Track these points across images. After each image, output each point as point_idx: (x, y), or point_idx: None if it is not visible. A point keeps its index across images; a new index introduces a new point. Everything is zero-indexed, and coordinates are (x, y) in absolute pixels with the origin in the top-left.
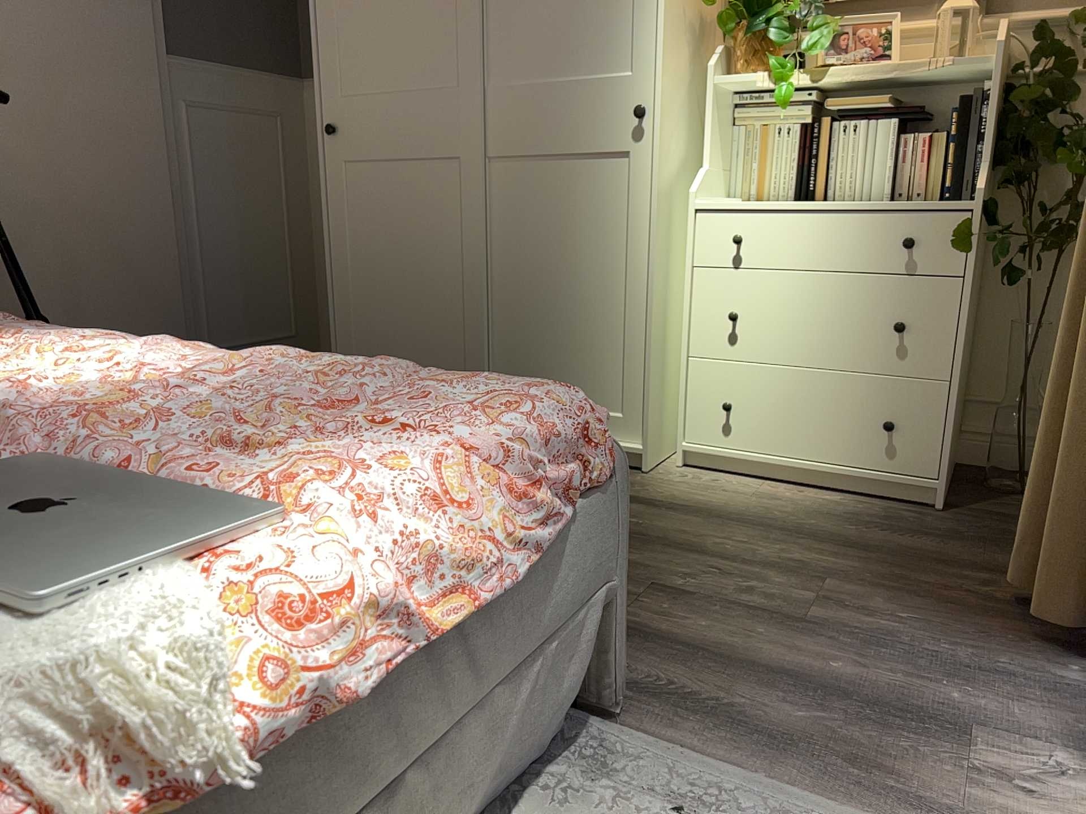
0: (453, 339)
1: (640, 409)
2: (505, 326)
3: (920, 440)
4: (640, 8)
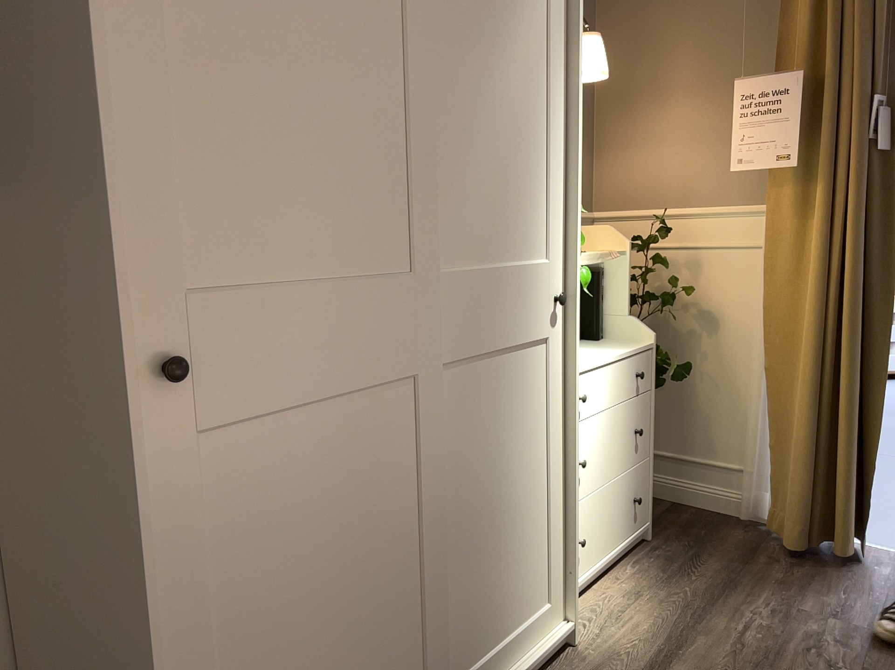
0: (410, 649)
1: (561, 587)
2: (454, 584)
3: (644, 501)
4: (555, 196)
